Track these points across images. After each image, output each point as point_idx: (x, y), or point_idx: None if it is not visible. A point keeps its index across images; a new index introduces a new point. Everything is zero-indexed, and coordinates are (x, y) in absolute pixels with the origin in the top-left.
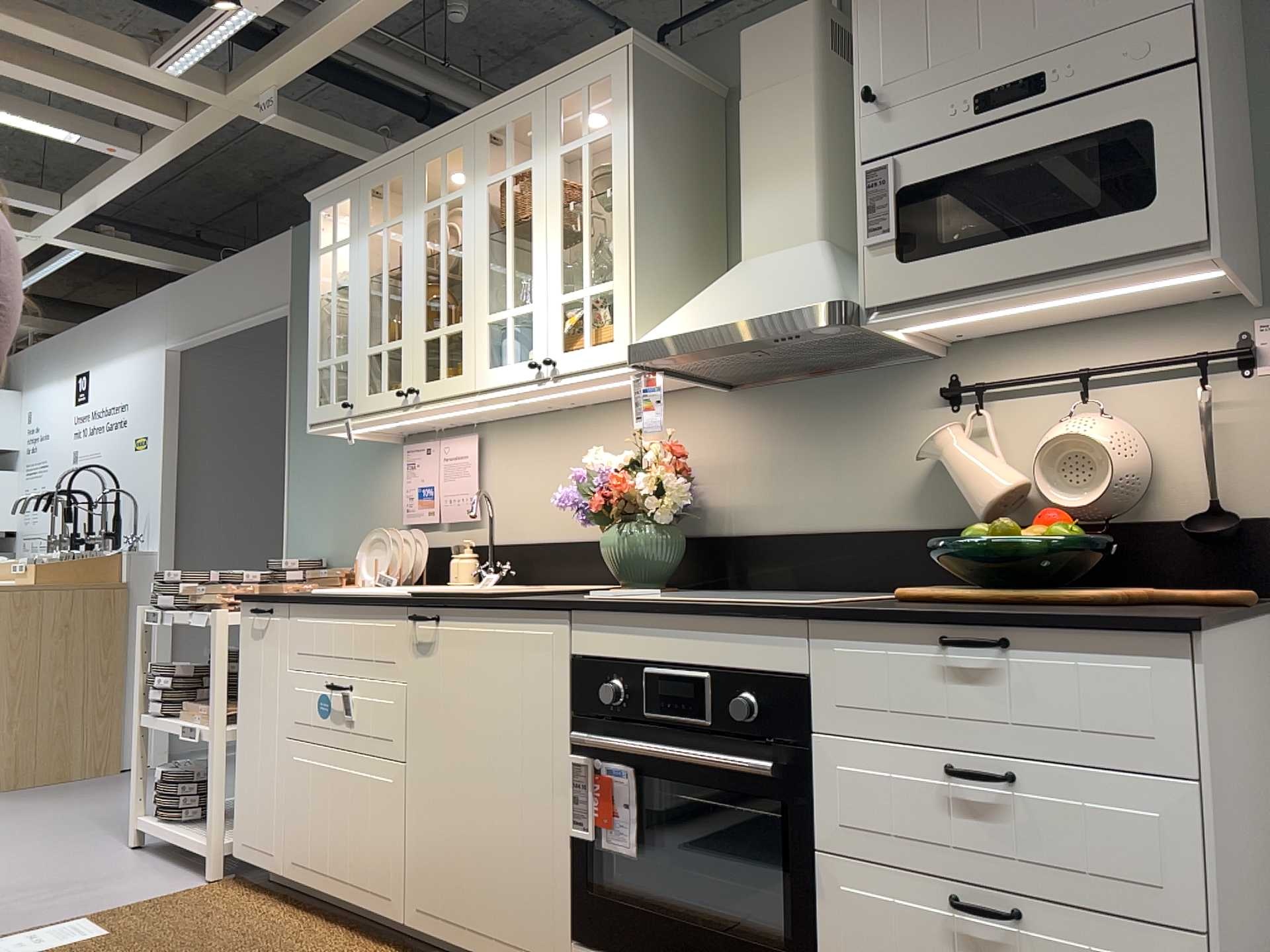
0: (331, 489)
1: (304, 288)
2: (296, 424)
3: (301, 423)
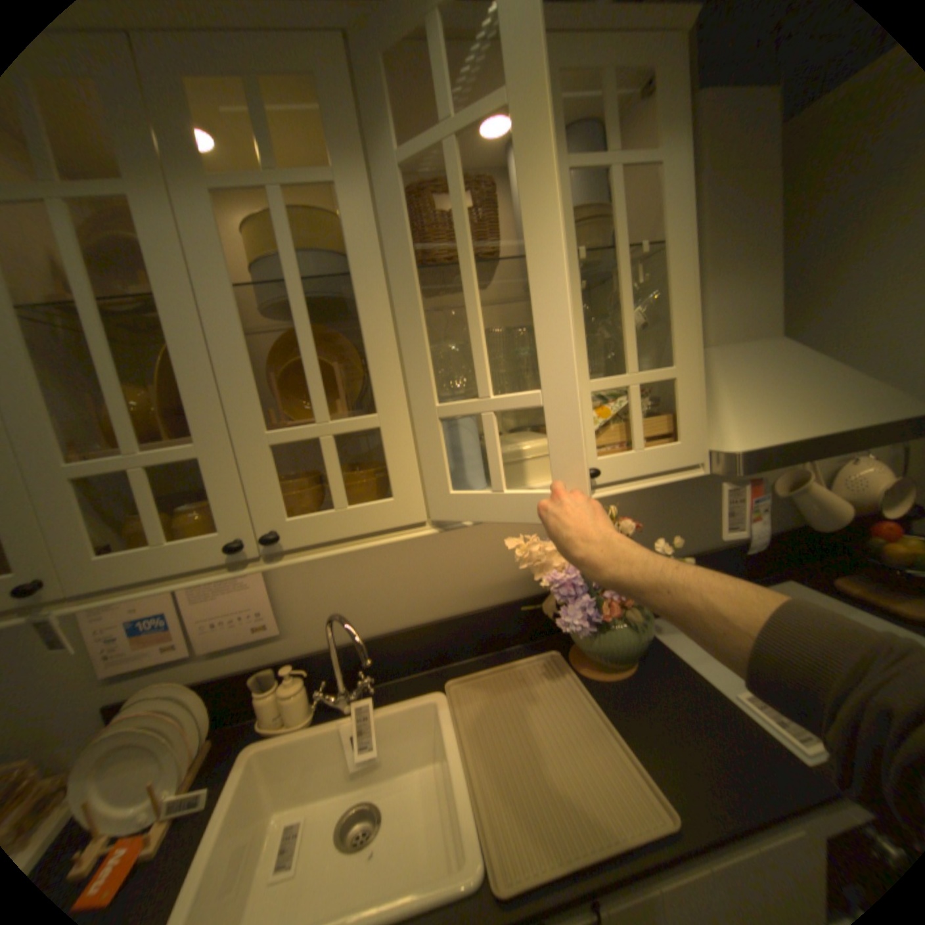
0: None
1: None
2: None
3: None
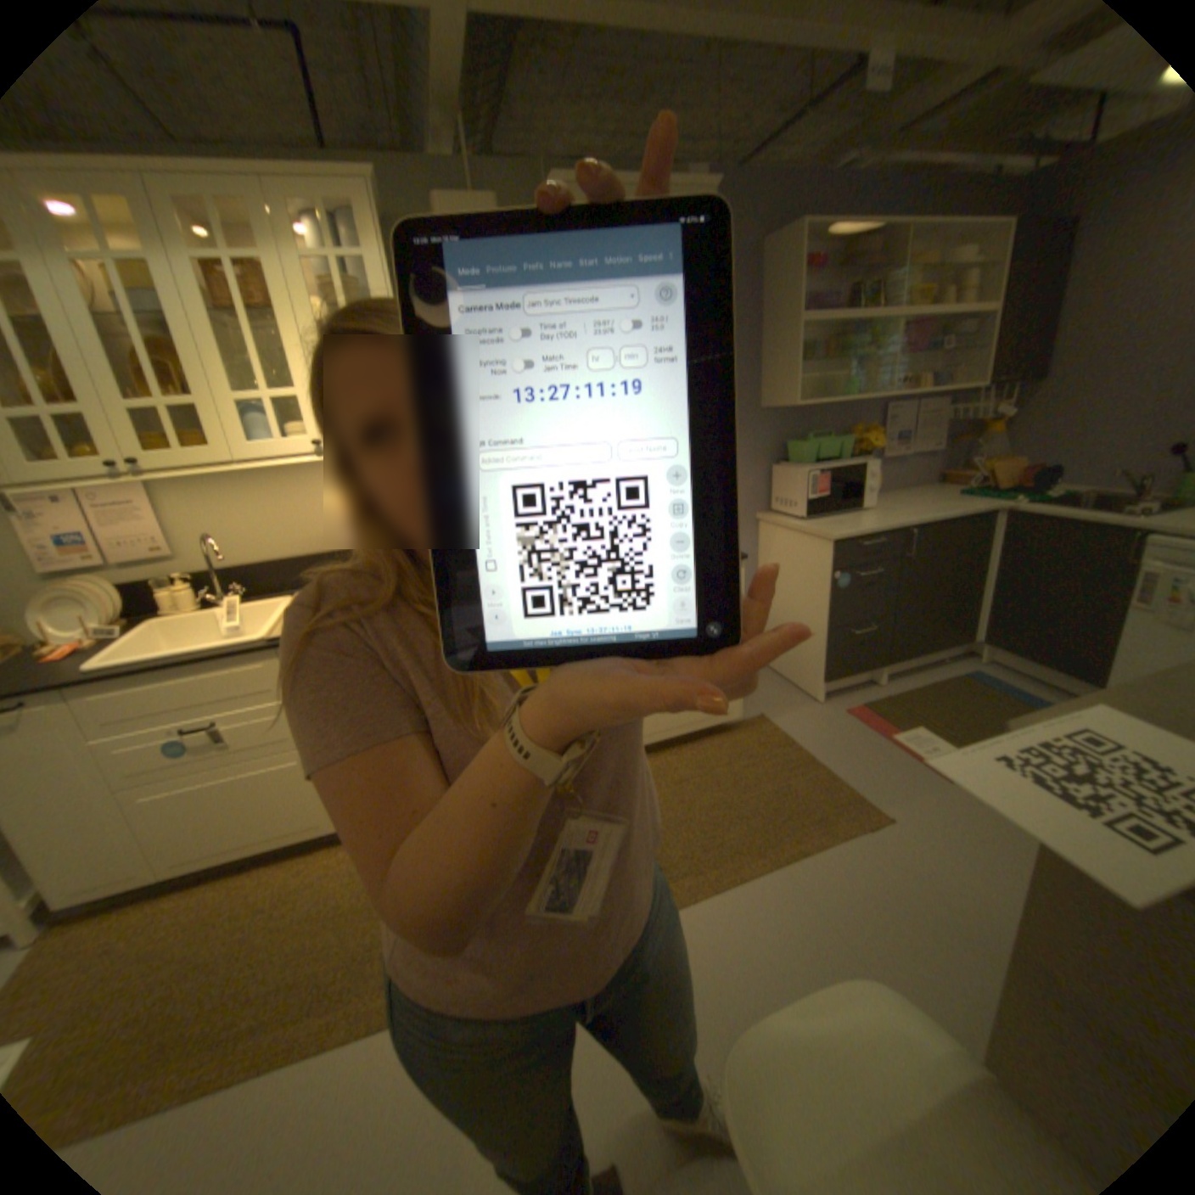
0: None
1: None
2: None
3: None
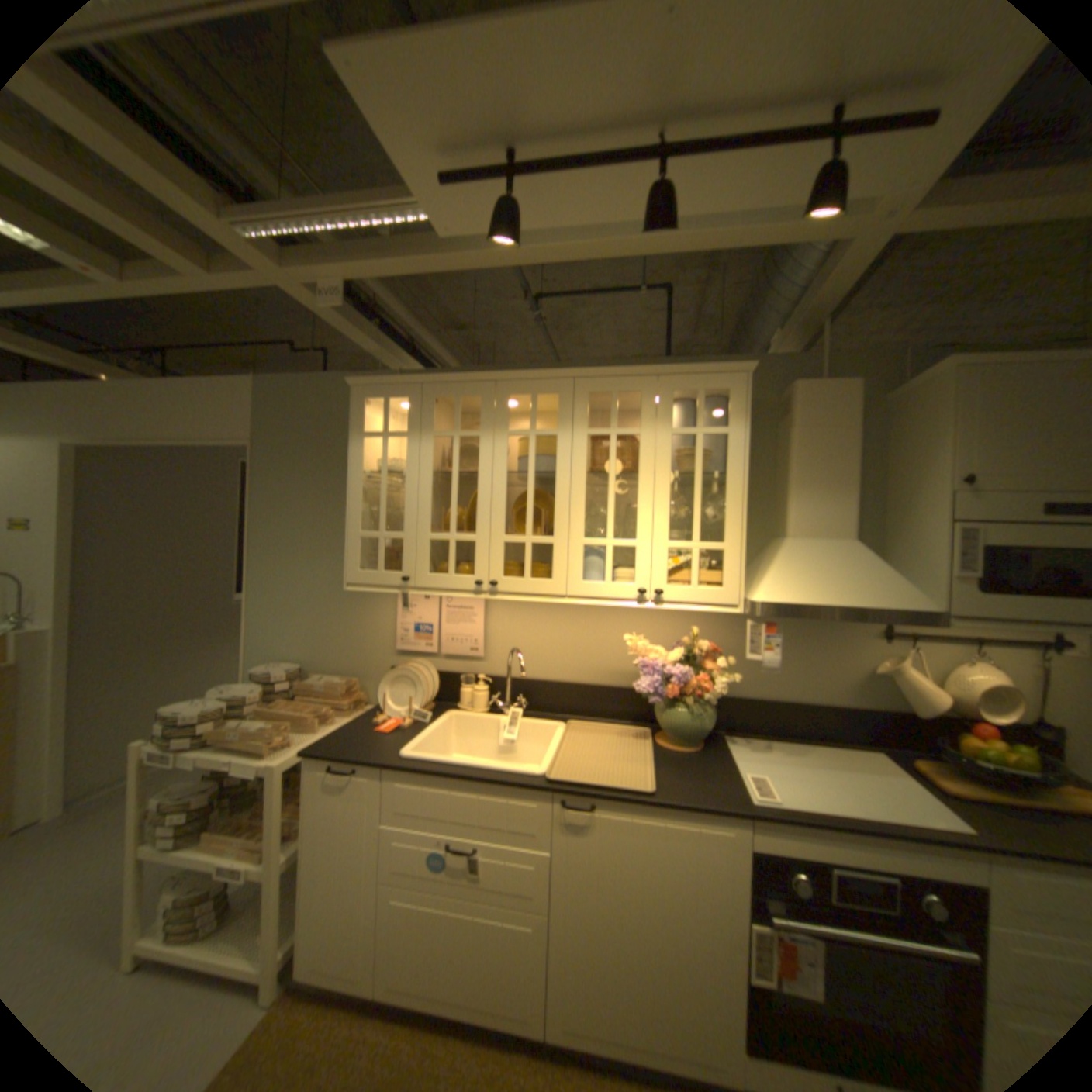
0: (304, 608)
1: (267, 431)
2: (257, 546)
3: (263, 547)
